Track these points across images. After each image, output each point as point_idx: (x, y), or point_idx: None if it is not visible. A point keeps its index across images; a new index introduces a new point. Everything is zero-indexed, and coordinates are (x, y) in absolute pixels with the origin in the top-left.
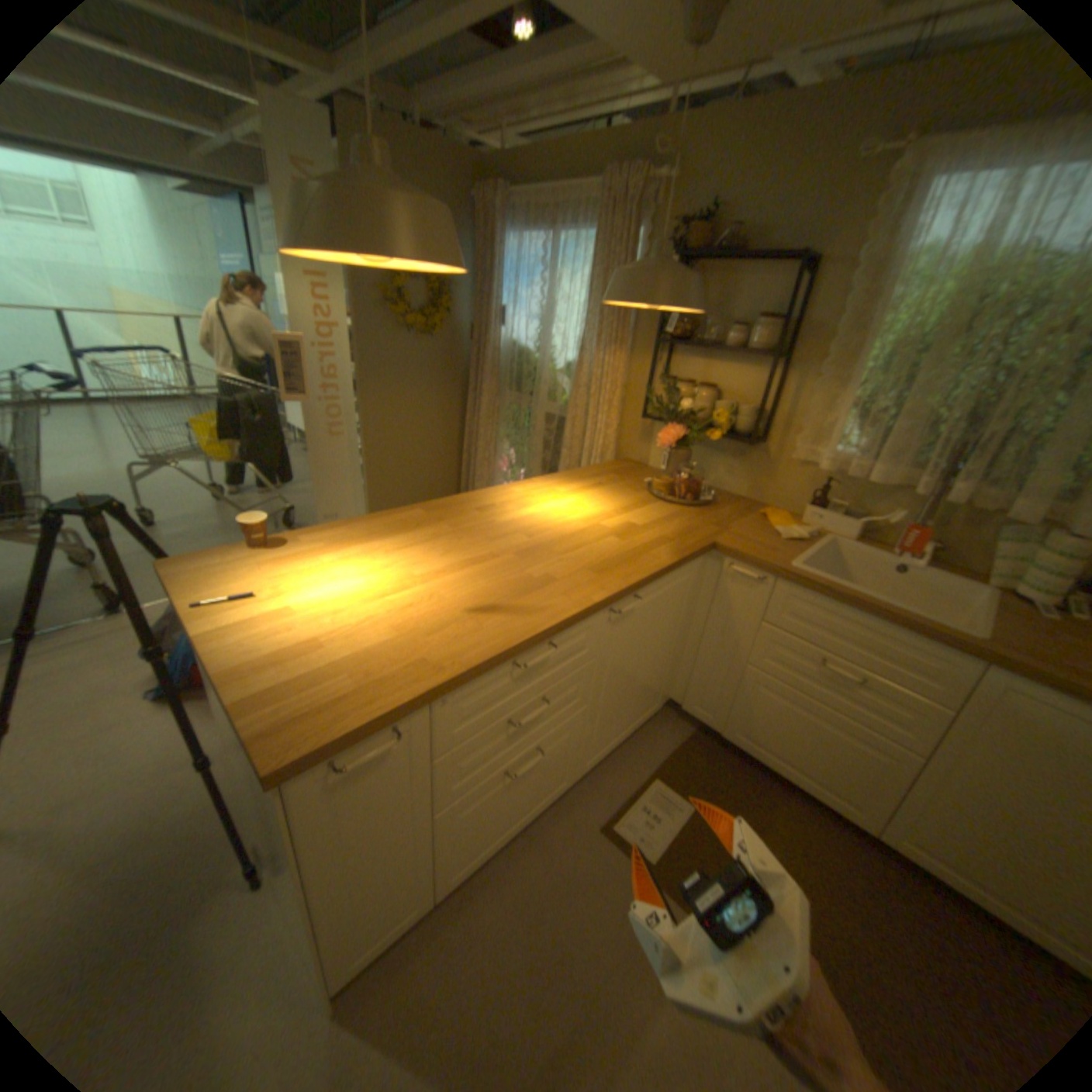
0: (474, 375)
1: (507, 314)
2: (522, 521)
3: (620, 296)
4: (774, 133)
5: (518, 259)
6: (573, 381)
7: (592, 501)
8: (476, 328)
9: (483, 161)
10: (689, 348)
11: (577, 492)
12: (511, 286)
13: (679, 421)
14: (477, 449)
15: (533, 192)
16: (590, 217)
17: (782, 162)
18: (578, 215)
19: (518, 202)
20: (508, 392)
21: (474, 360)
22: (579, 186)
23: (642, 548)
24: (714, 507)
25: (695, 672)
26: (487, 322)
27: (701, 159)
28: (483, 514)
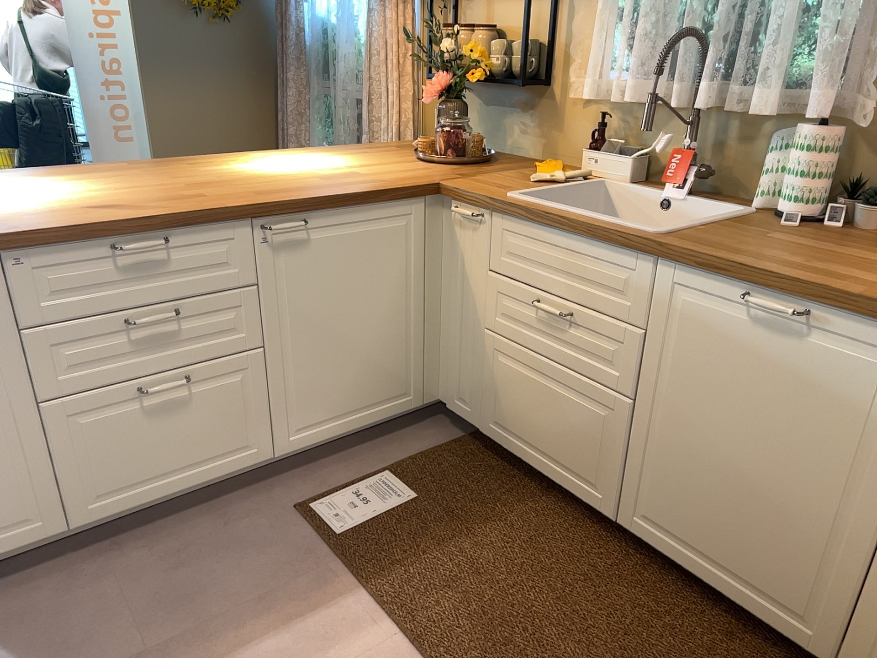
0: (284, 65)
1: None
2: (230, 170)
3: None
4: None
5: None
6: (366, 50)
7: (335, 160)
8: (281, 9)
9: None
10: None
11: (327, 156)
12: None
13: (443, 68)
14: None
15: None
16: None
17: None
18: None
19: None
20: (315, 78)
21: (282, 46)
22: None
23: (340, 184)
24: (484, 165)
25: (449, 354)
26: None
27: None
28: (193, 166)
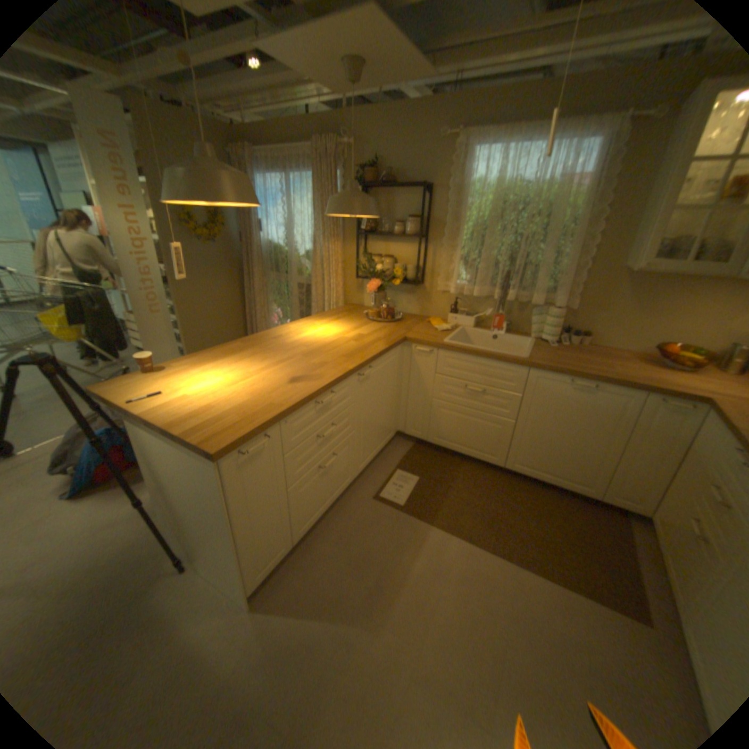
0: (246, 264)
1: (262, 225)
2: (300, 341)
3: (335, 212)
4: (399, 122)
5: (265, 190)
6: (312, 261)
7: (337, 326)
8: (243, 234)
9: (231, 129)
10: (375, 237)
11: (327, 323)
12: (262, 207)
13: (376, 277)
14: (256, 311)
15: (268, 150)
16: (306, 165)
17: (405, 137)
18: (299, 164)
19: (259, 156)
20: (271, 272)
21: (245, 254)
22: (297, 147)
23: (368, 344)
24: (402, 322)
25: (407, 410)
26: (250, 230)
27: (364, 134)
28: (276, 340)
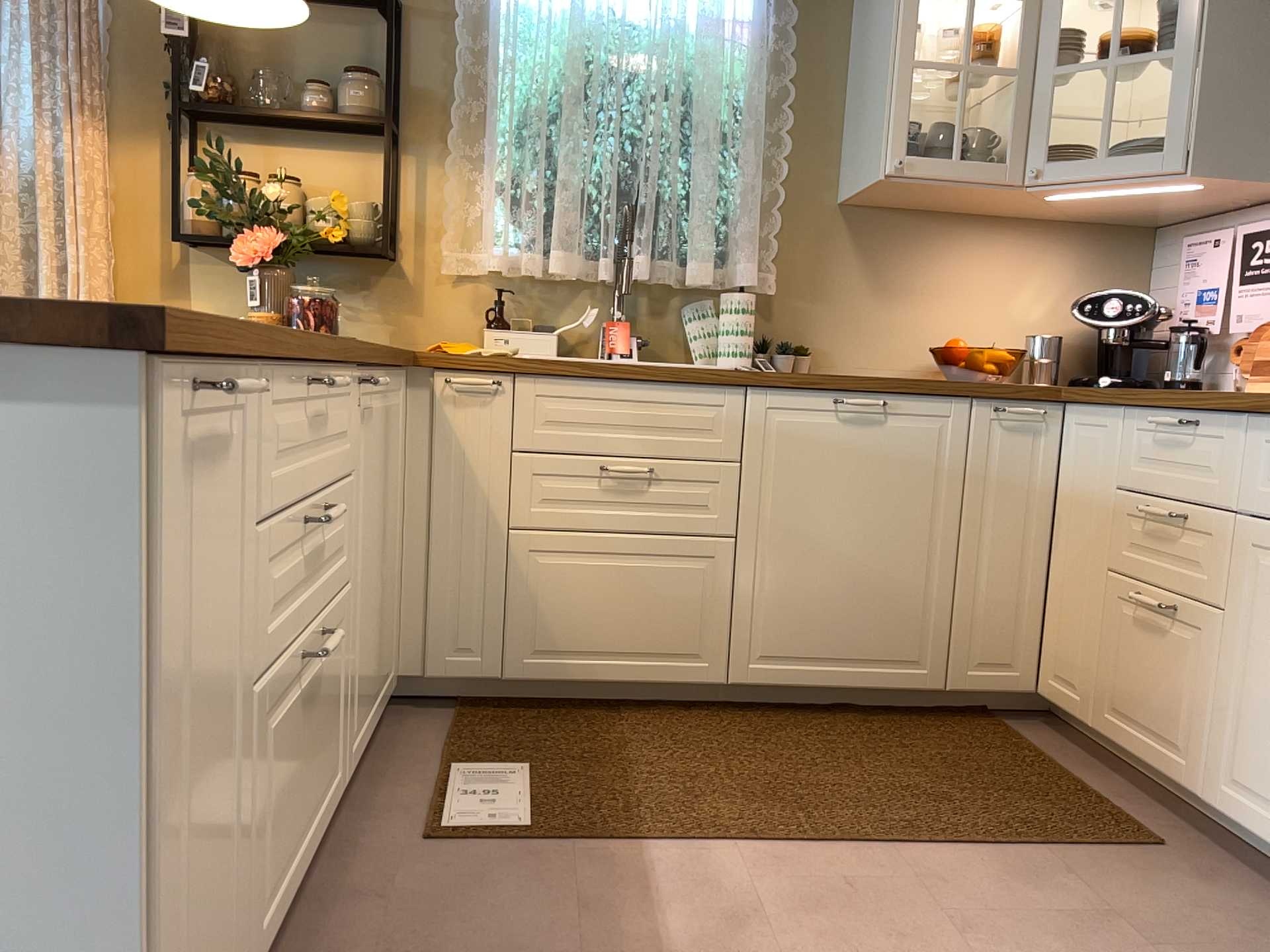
0: None
1: None
2: None
3: None
4: None
5: None
6: None
7: None
8: None
9: None
10: (236, 131)
11: None
12: None
13: (271, 221)
14: None
15: None
16: None
17: None
18: None
19: None
20: None
21: None
22: None
23: None
24: None
25: (432, 592)
26: None
27: None
28: None
